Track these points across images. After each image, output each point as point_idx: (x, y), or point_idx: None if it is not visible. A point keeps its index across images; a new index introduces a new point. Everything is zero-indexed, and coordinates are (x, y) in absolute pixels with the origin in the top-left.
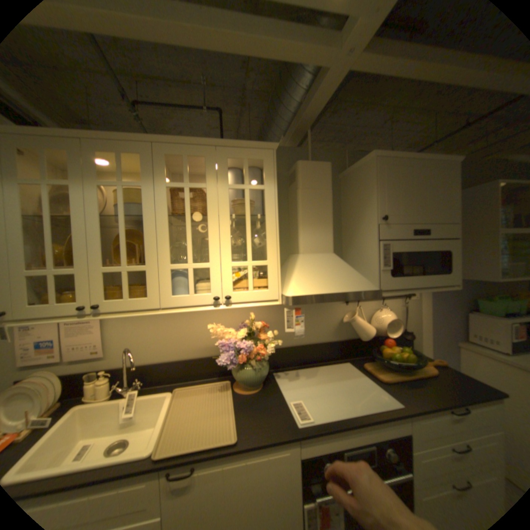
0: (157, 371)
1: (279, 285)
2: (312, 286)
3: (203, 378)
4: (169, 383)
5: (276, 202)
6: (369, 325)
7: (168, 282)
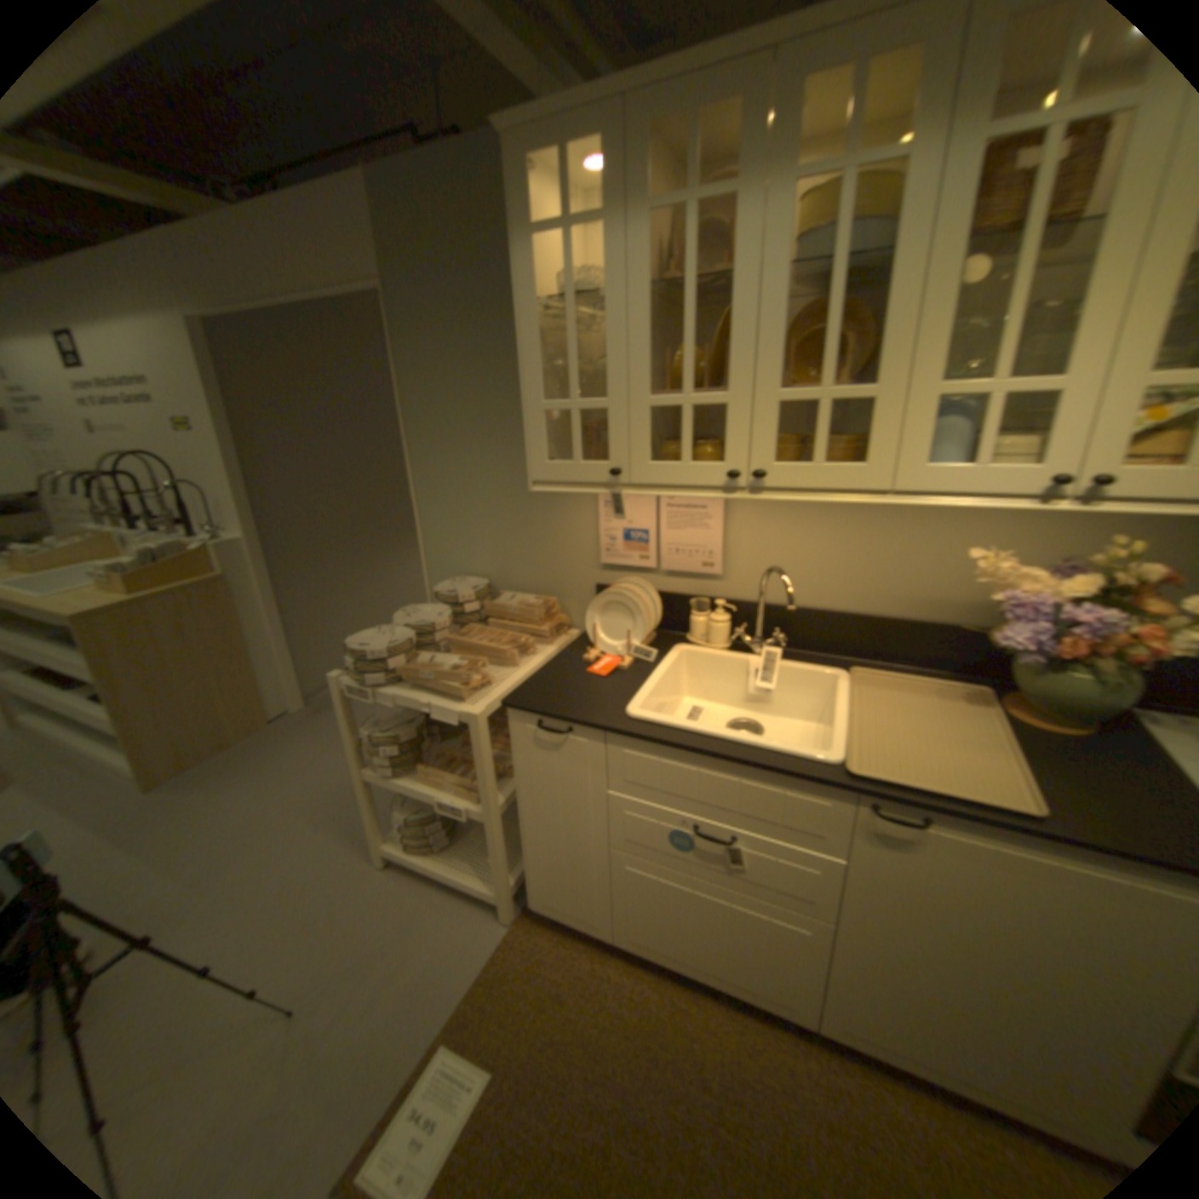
0: (818, 625)
1: None
2: None
3: (918, 665)
4: (840, 655)
5: None
6: None
7: (929, 429)
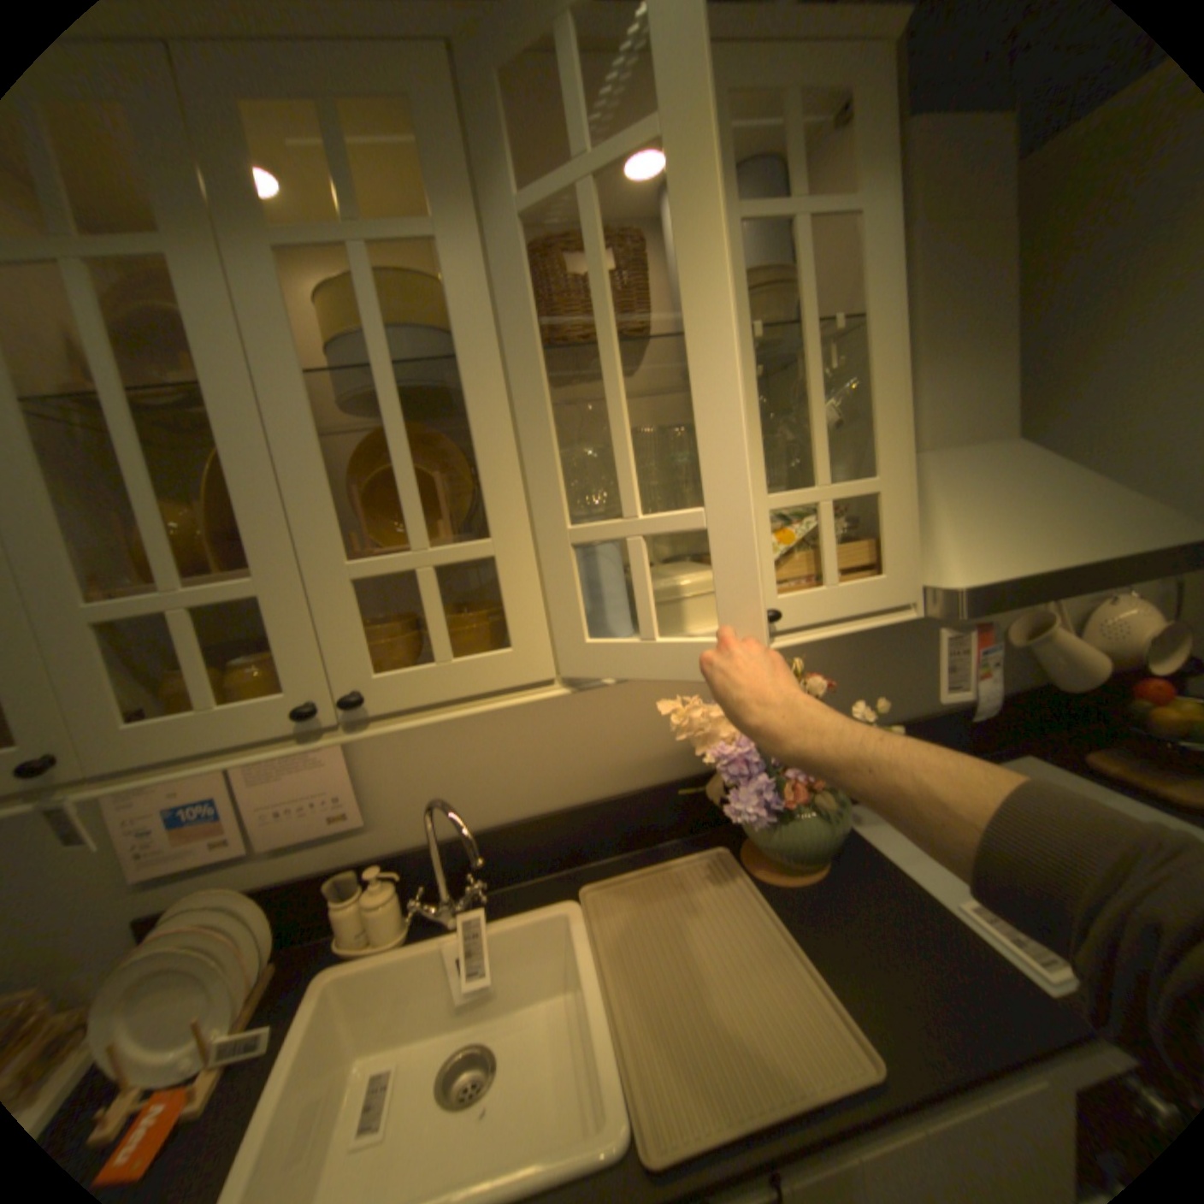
0: (519, 841)
1: (916, 556)
2: (1018, 547)
3: (644, 844)
4: (556, 869)
5: (901, 255)
6: (1093, 647)
7: (574, 587)
